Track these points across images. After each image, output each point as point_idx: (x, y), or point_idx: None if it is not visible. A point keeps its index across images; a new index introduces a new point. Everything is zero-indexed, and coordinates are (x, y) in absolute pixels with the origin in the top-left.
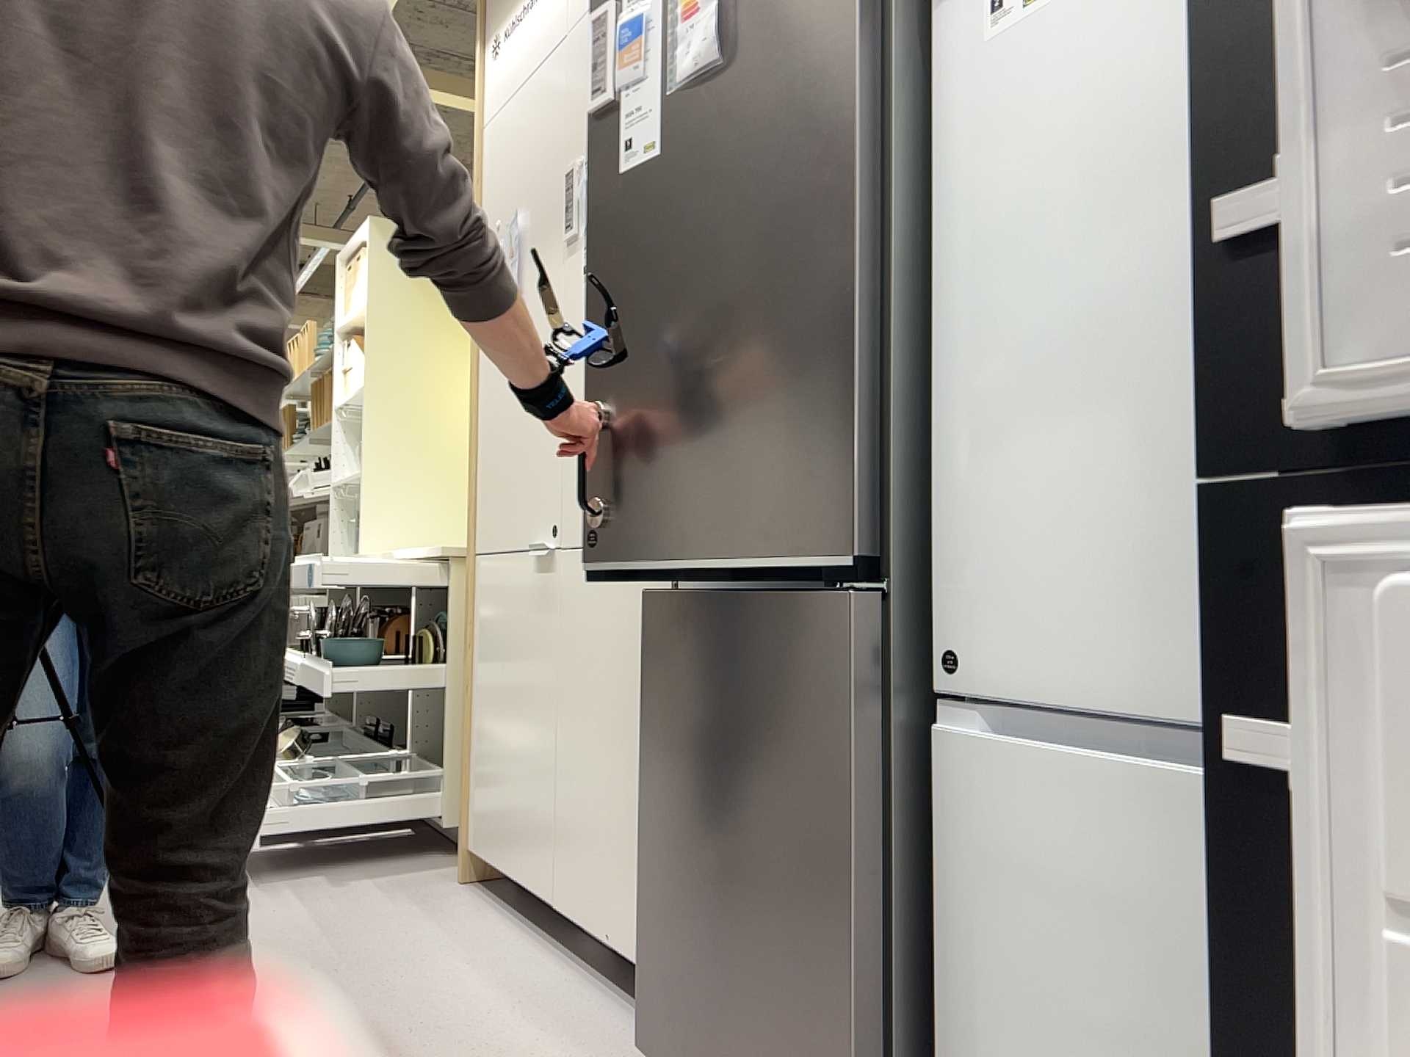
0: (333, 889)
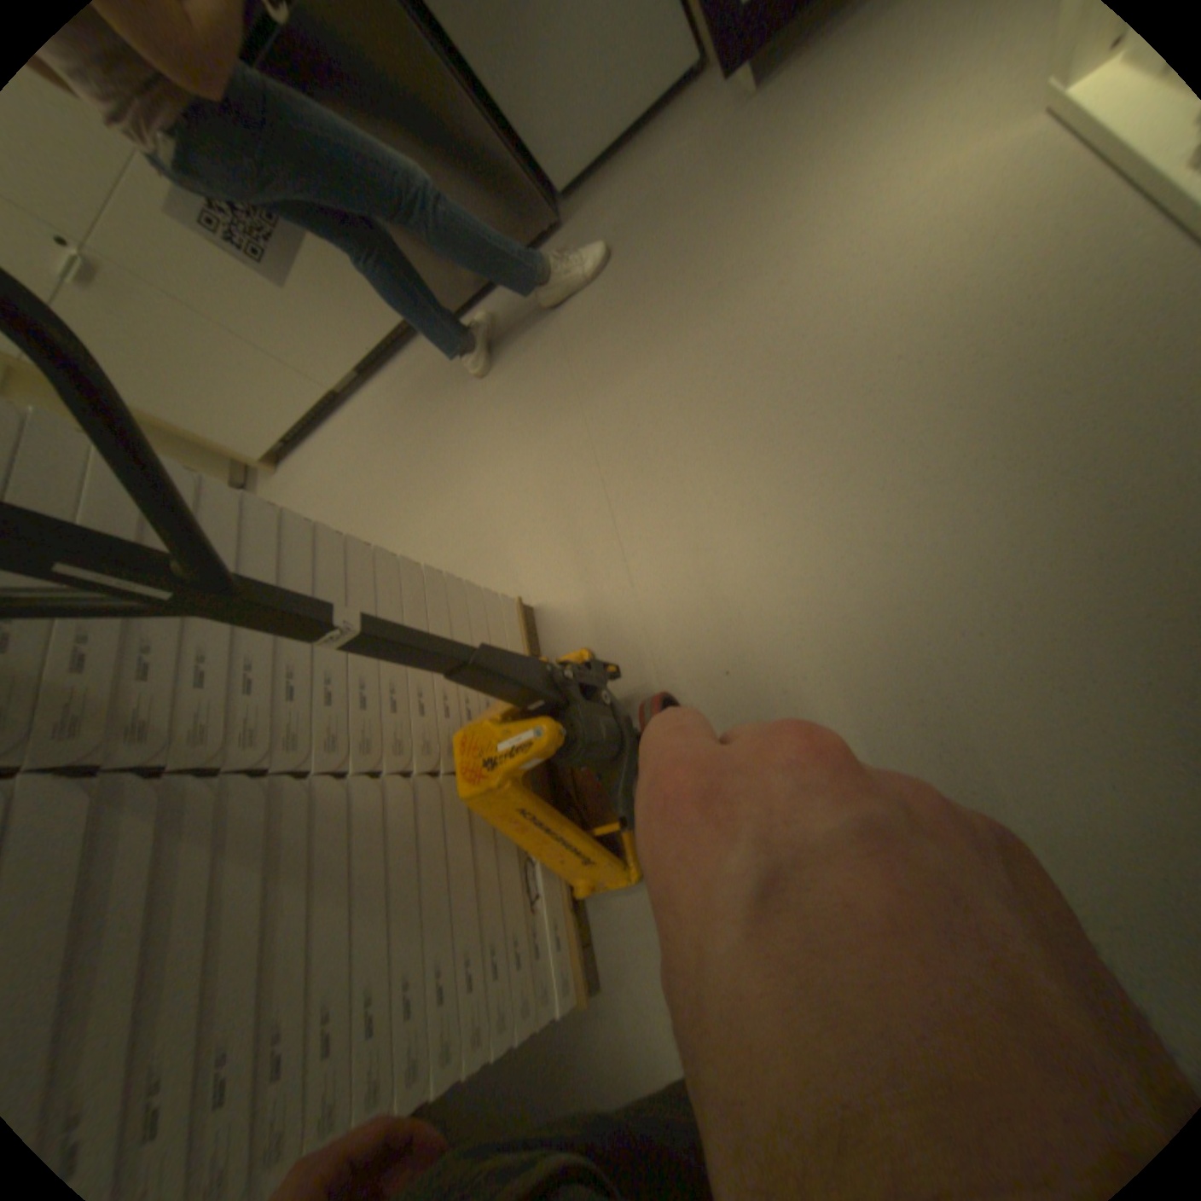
0: None
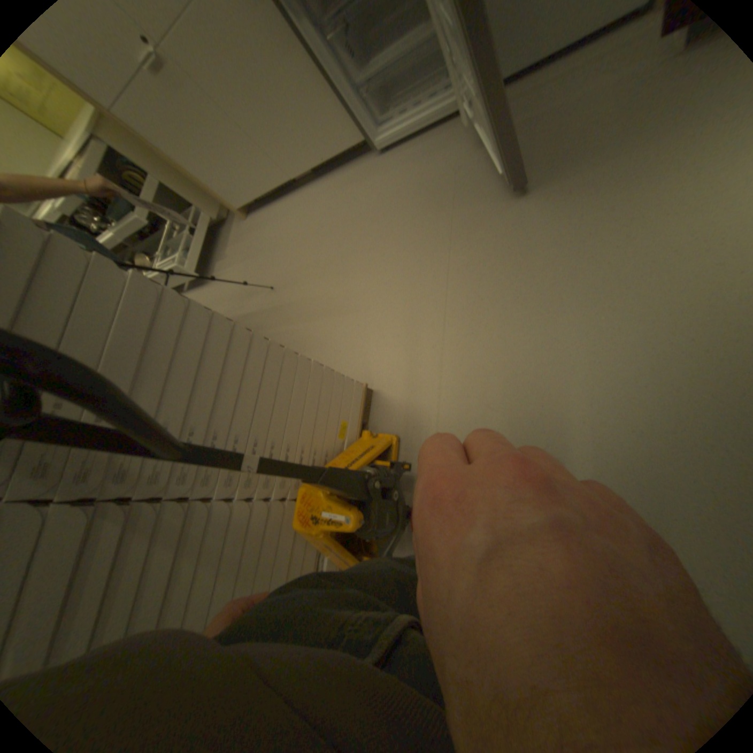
0: (228, 257)
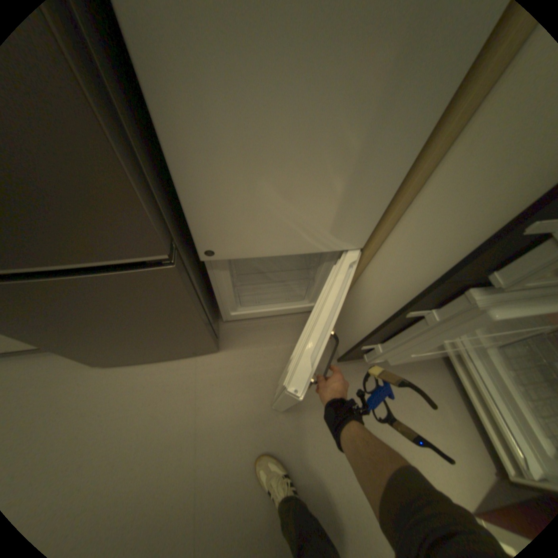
0: None
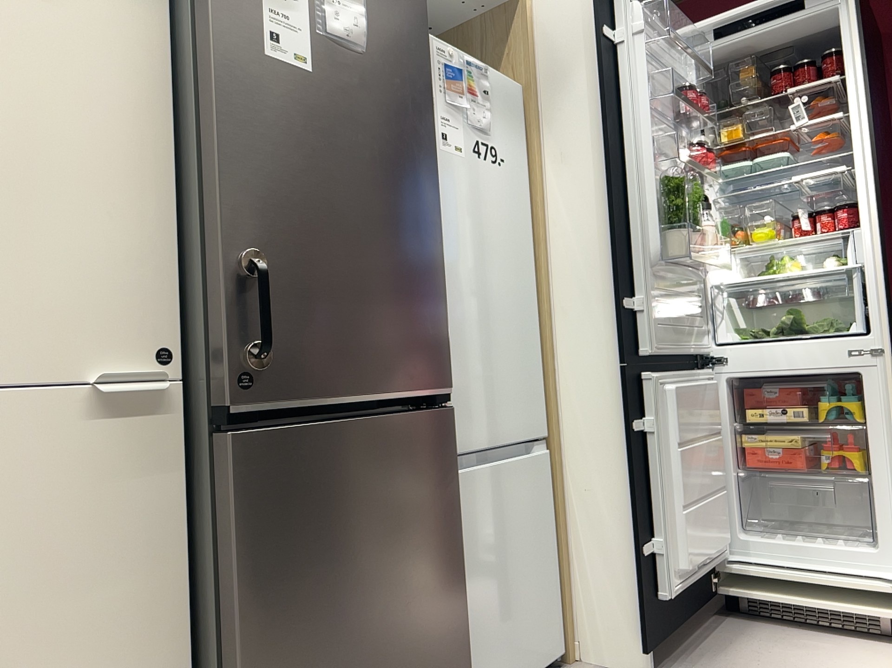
0: None
